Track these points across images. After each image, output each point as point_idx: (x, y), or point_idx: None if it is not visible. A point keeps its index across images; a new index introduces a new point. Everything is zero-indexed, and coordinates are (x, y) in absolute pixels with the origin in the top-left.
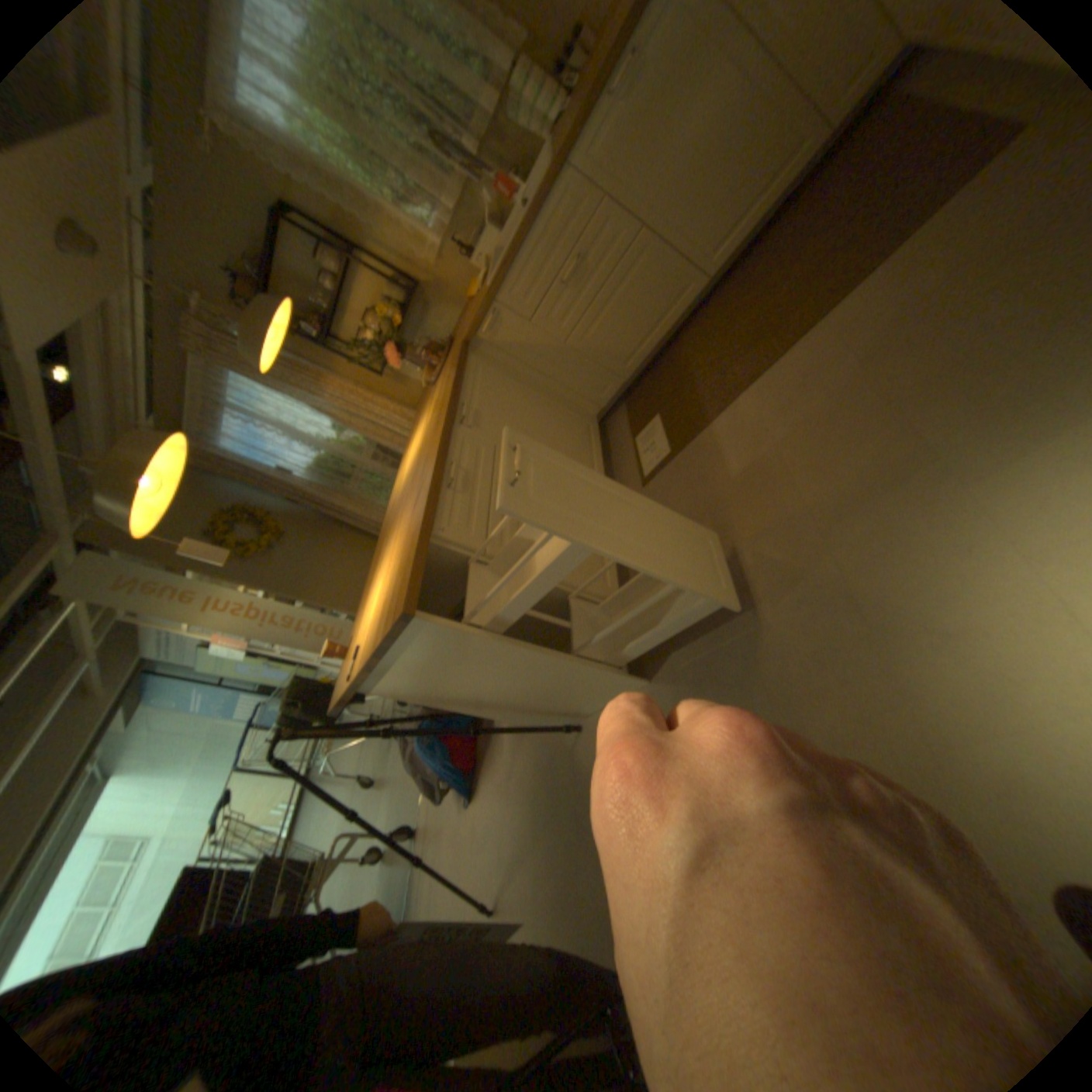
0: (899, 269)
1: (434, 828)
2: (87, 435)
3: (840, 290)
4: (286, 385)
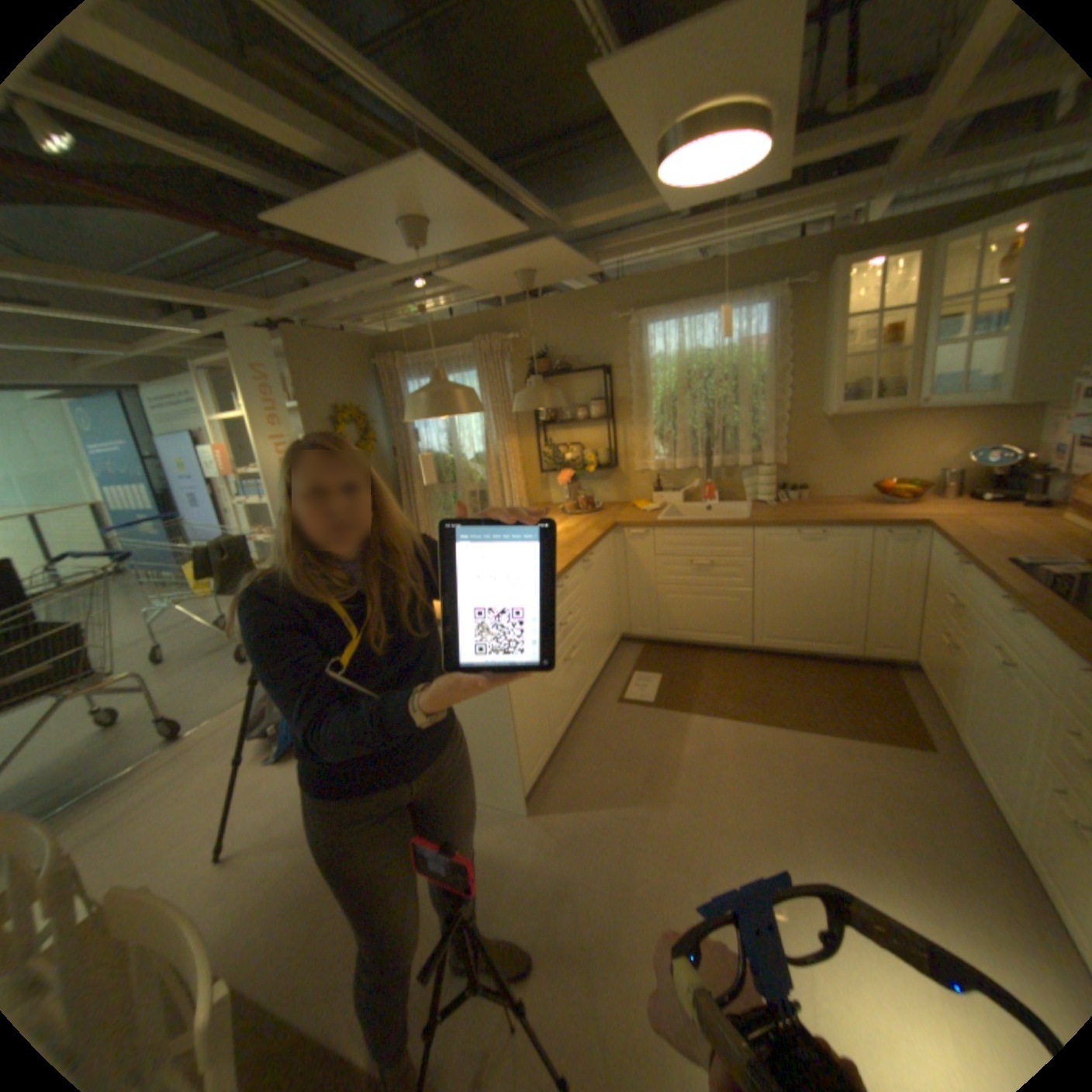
0: (843, 750)
1: (204, 754)
2: (363, 300)
3: (809, 728)
4: (487, 414)
